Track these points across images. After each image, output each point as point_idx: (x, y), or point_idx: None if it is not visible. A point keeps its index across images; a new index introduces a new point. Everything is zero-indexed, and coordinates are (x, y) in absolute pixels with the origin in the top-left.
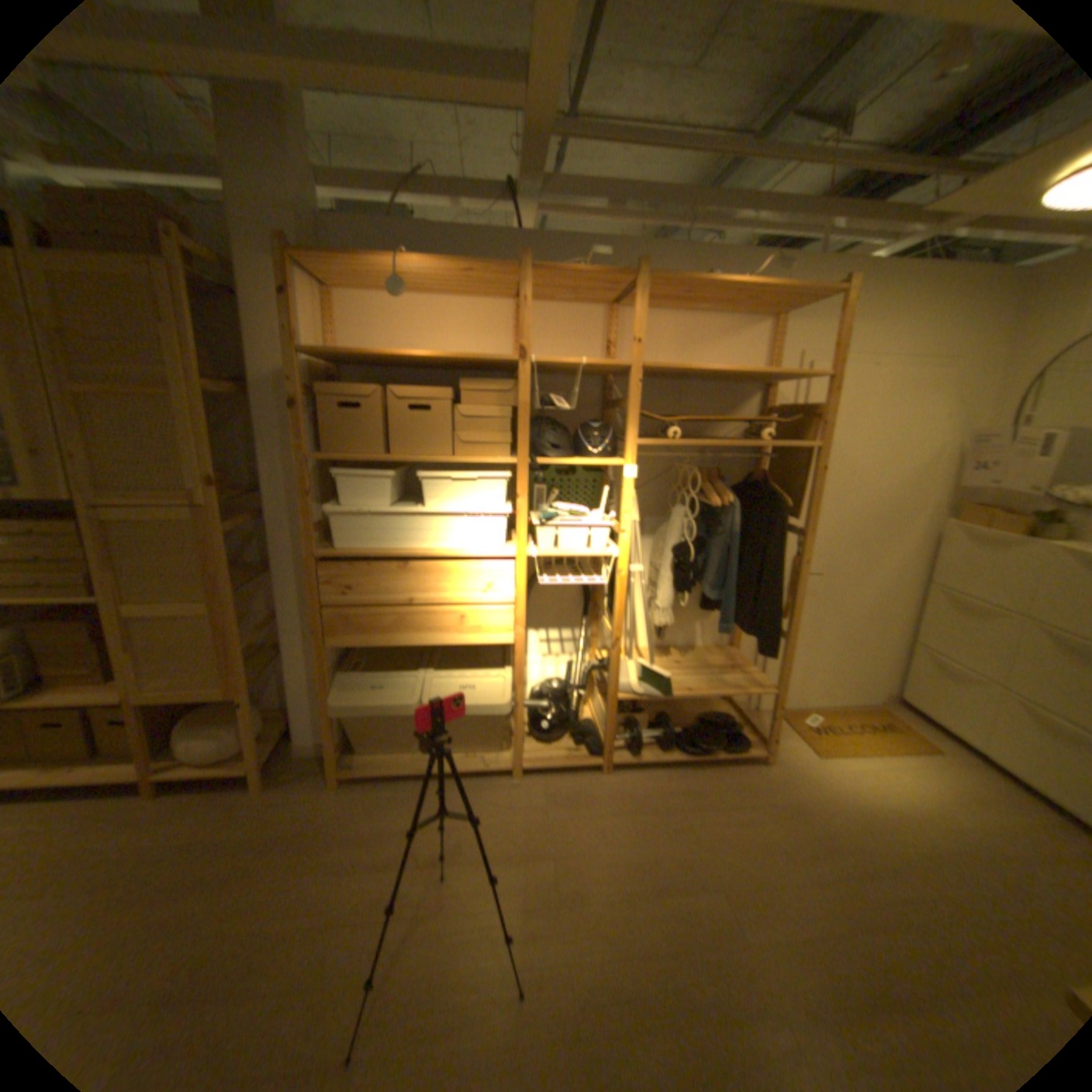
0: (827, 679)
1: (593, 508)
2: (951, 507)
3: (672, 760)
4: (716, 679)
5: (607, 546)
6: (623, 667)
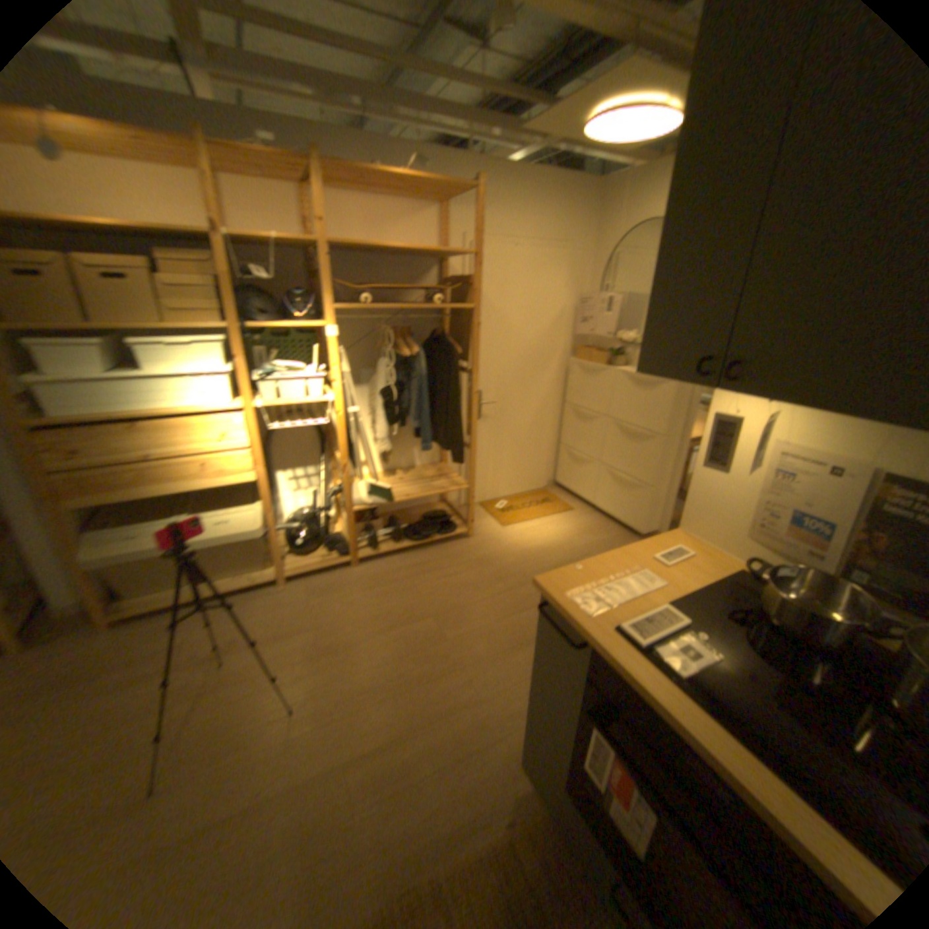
0: (509, 476)
1: (314, 365)
2: (573, 350)
3: (403, 547)
4: (428, 485)
5: (327, 395)
6: (357, 487)
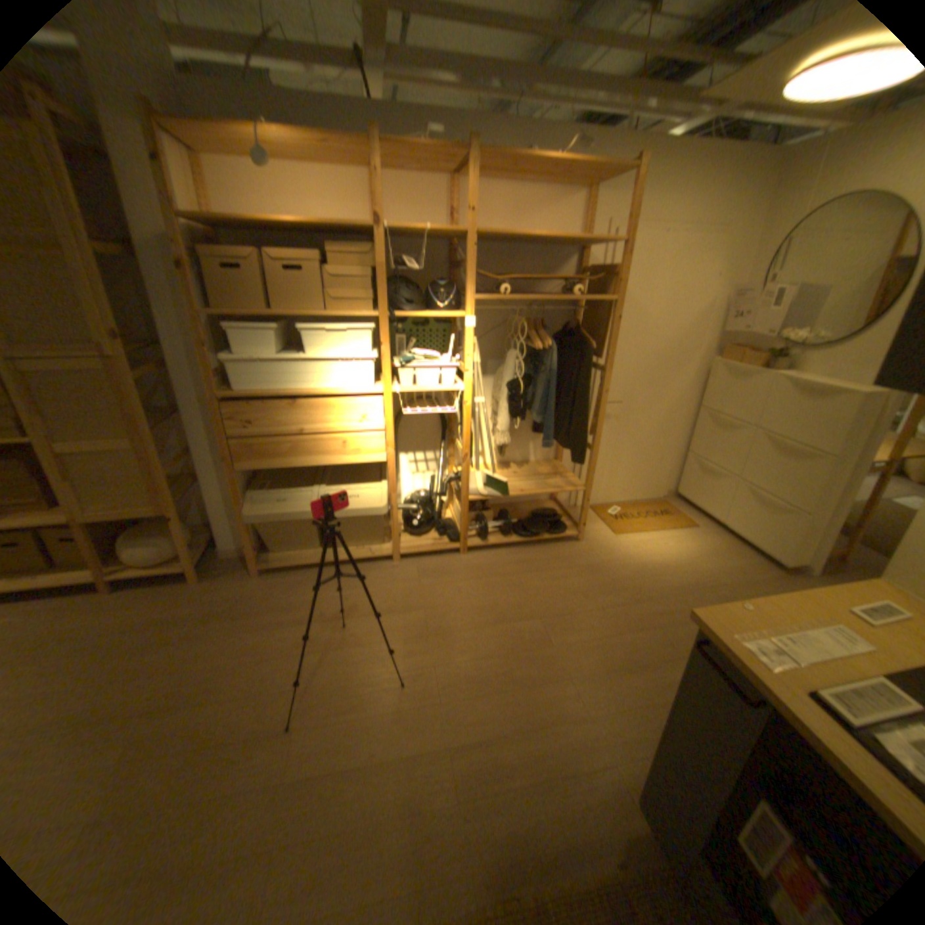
0: (625, 481)
1: (445, 355)
2: (718, 348)
3: (510, 542)
4: (542, 483)
5: (456, 385)
6: (472, 478)
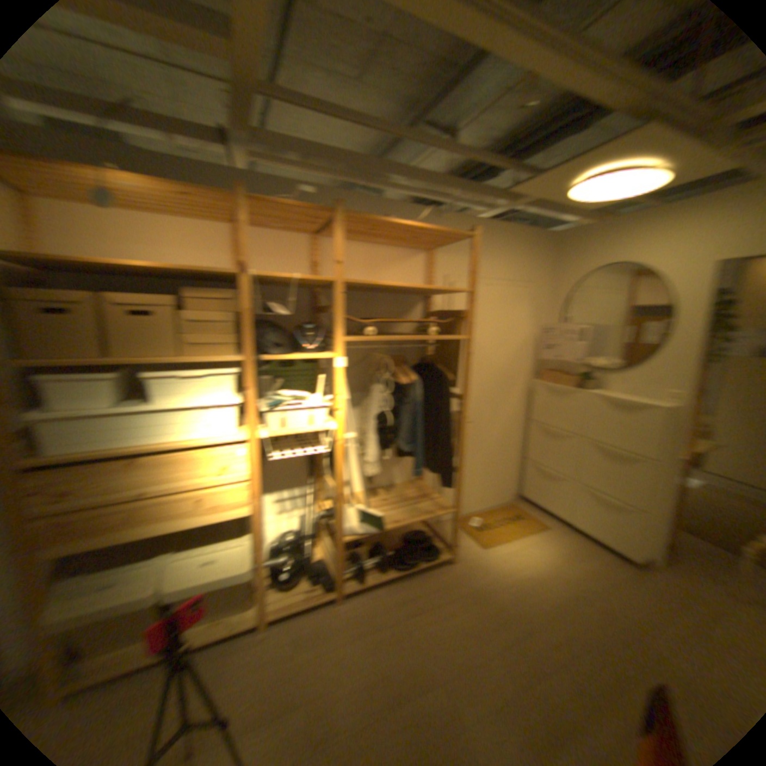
0: (481, 491)
1: (315, 391)
2: (537, 372)
3: (391, 579)
4: (416, 509)
5: (329, 422)
6: (349, 514)
